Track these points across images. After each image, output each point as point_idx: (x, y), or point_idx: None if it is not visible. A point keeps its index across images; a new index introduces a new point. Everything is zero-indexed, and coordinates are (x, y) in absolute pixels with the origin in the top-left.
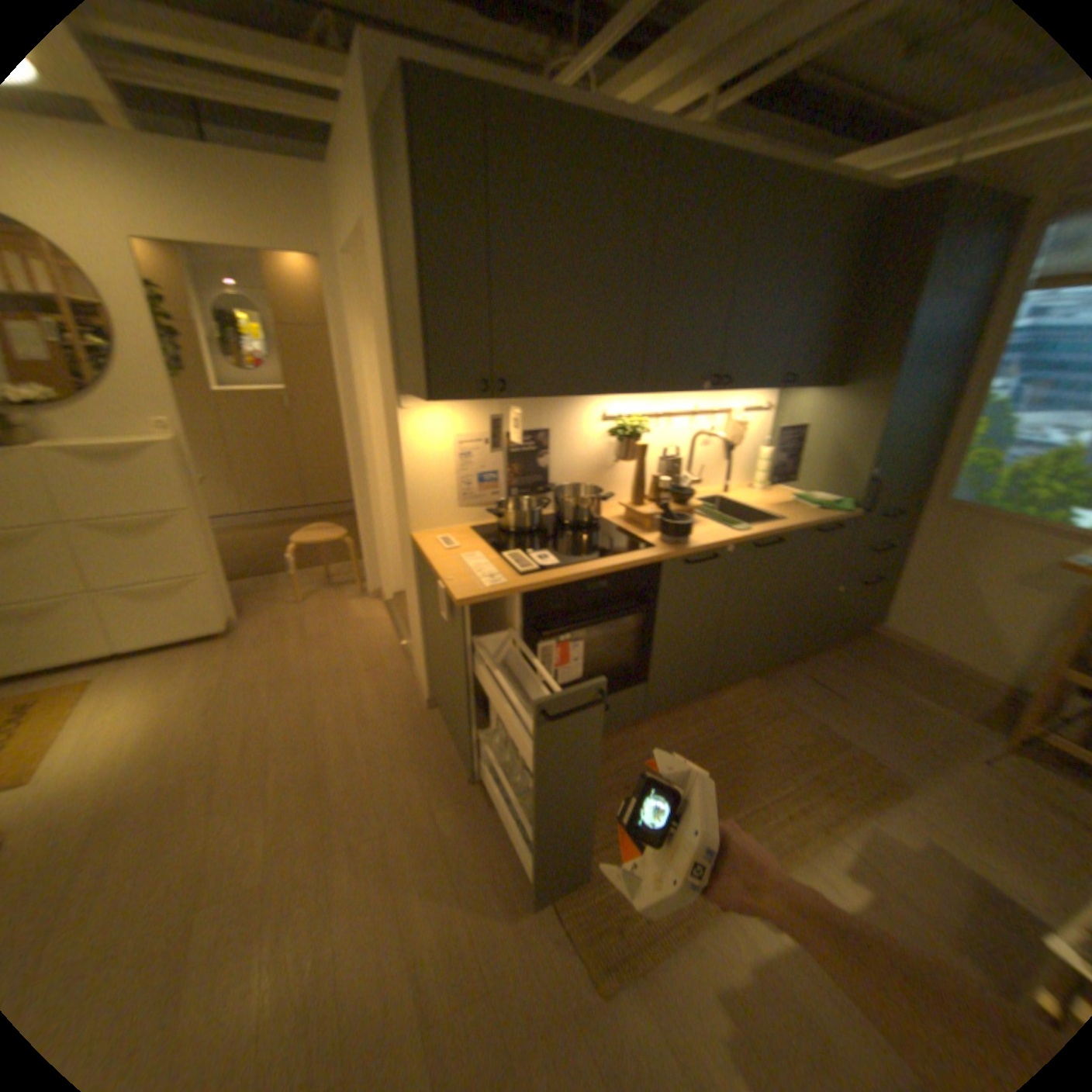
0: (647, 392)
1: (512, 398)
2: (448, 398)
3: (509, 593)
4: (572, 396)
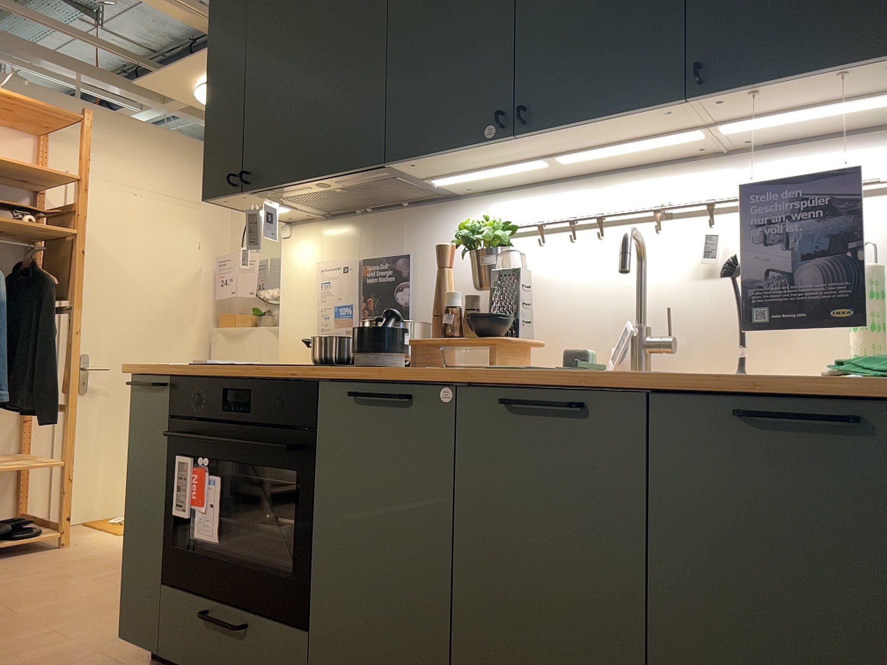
0: (416, 162)
1: (275, 194)
2: (217, 197)
3: (156, 370)
4: (315, 180)
